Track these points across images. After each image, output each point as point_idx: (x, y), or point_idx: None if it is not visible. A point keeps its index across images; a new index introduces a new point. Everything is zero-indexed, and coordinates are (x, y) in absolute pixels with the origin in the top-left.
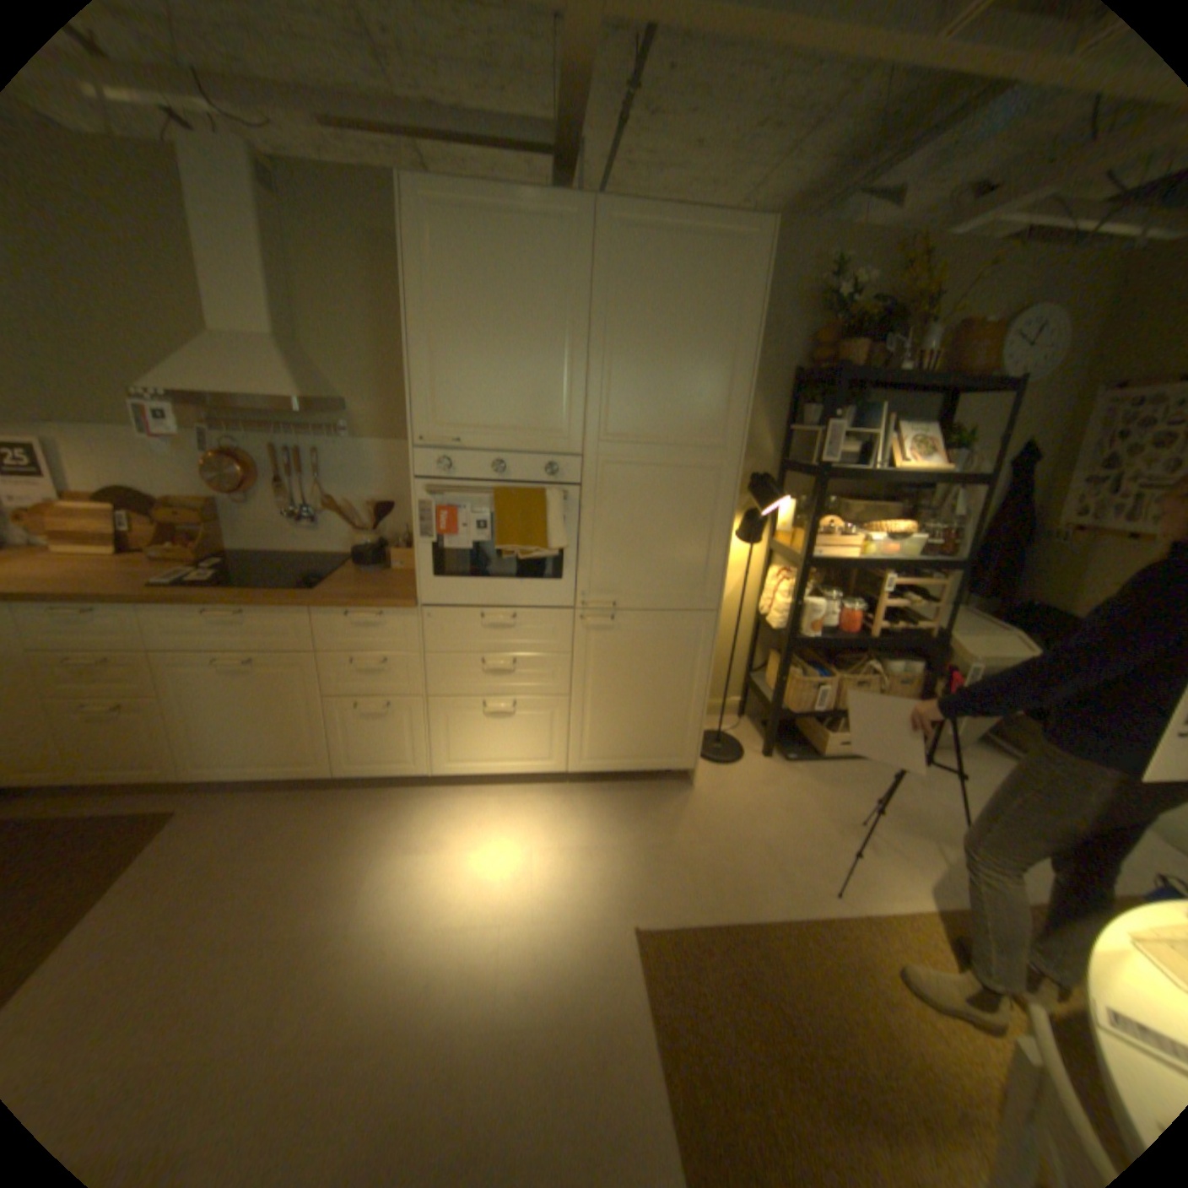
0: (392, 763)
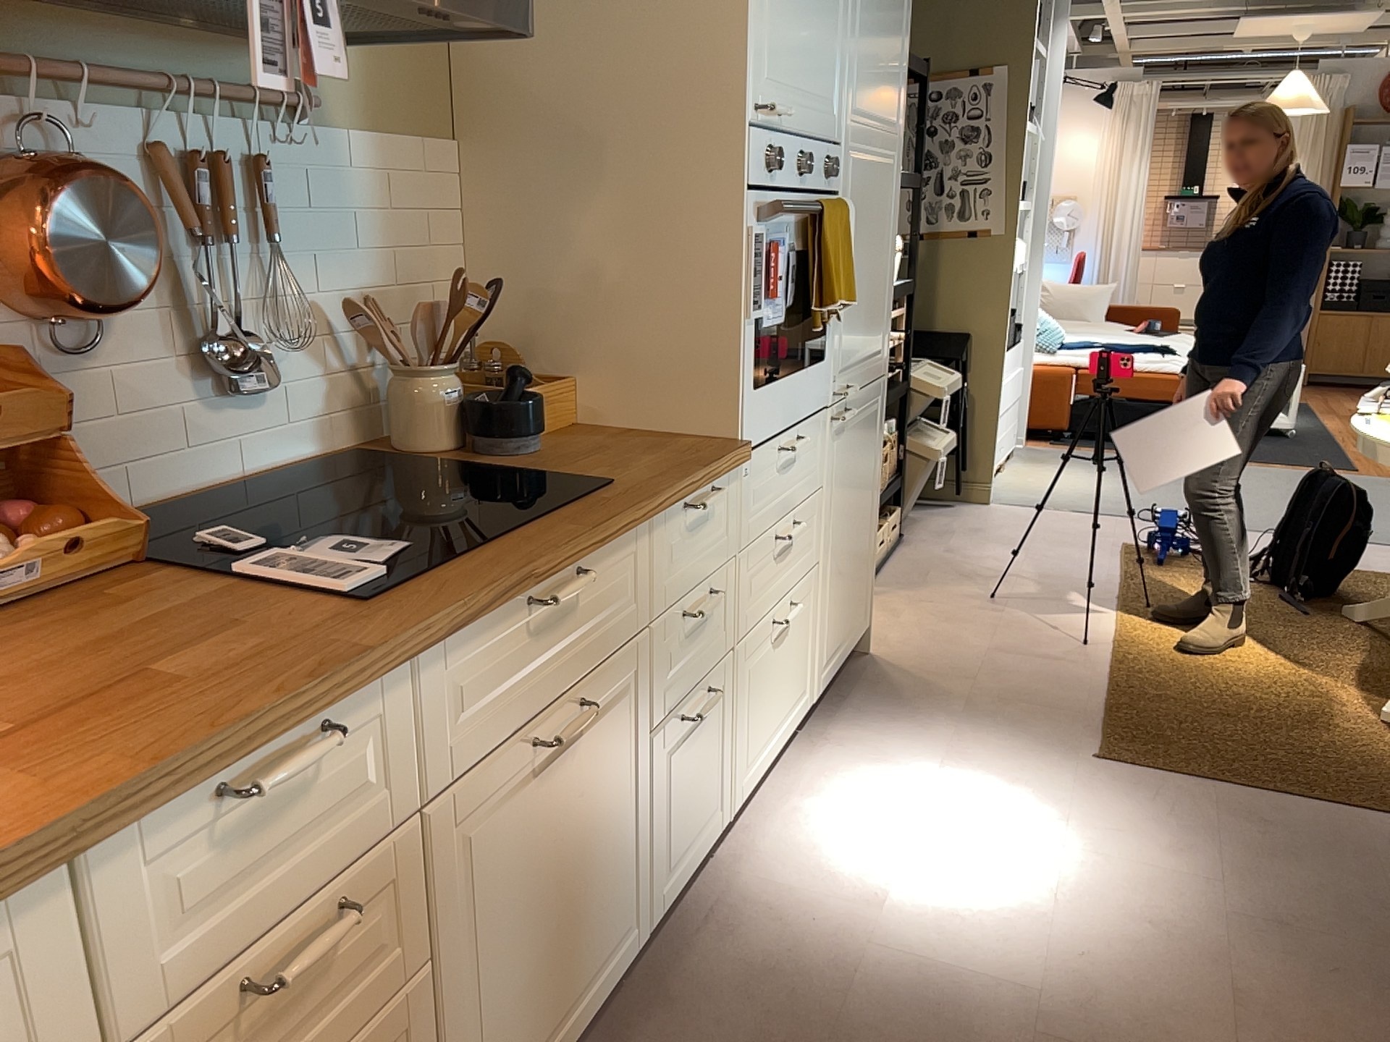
0: (703, 824)
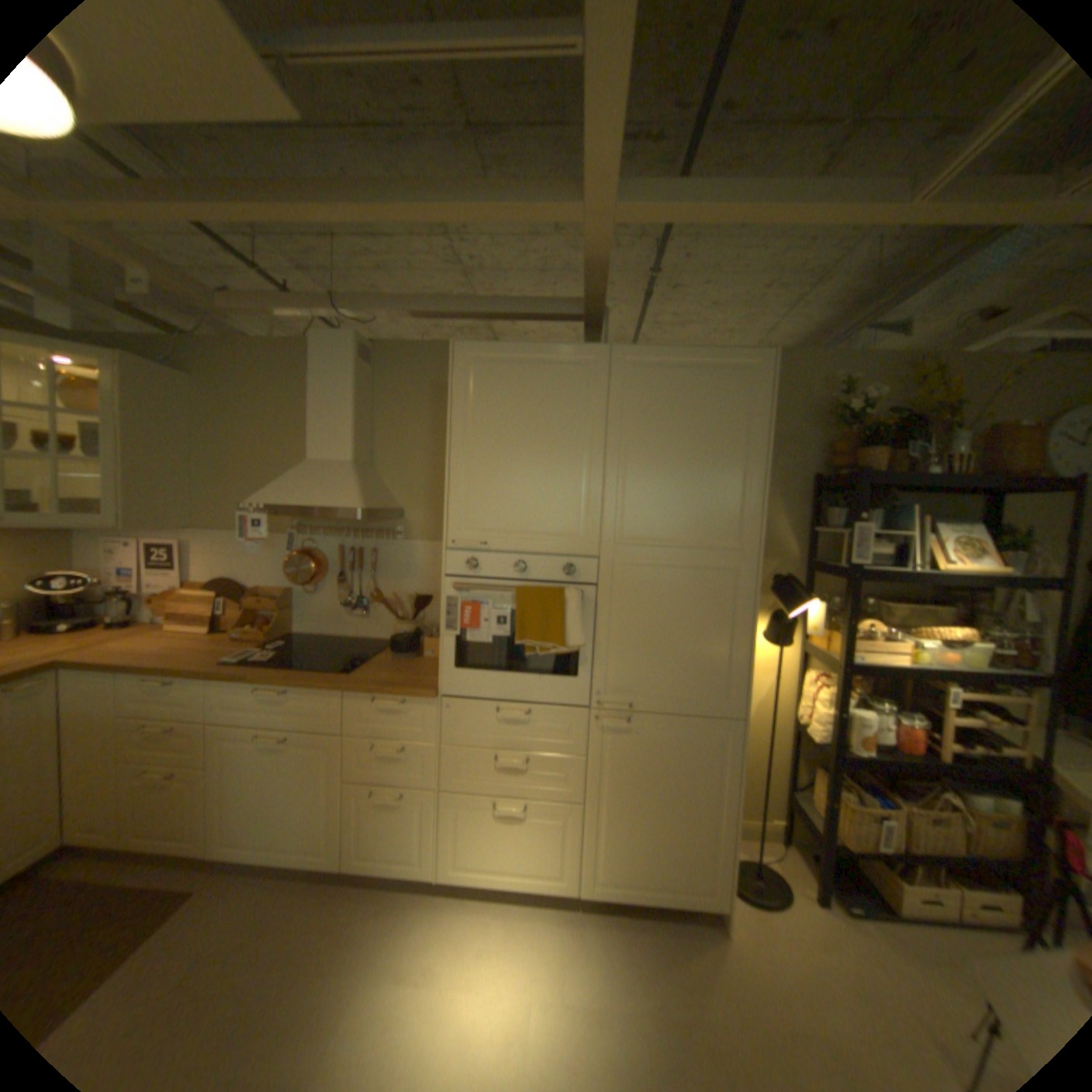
0: (399, 862)
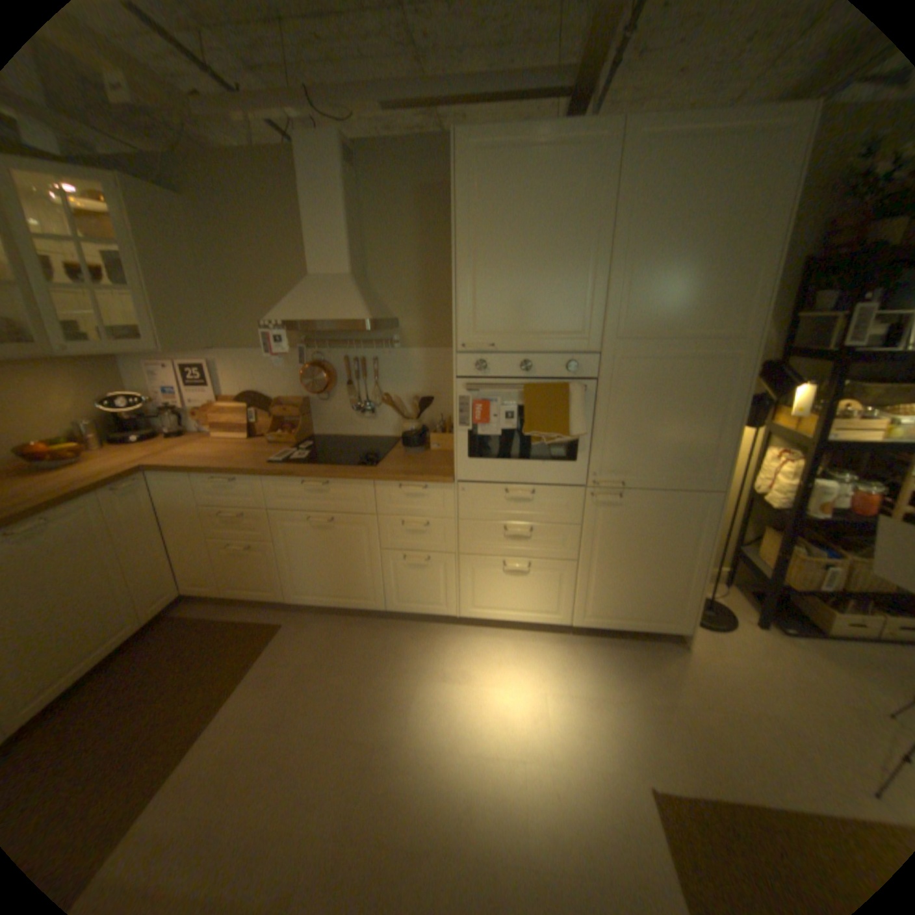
0: (430, 604)
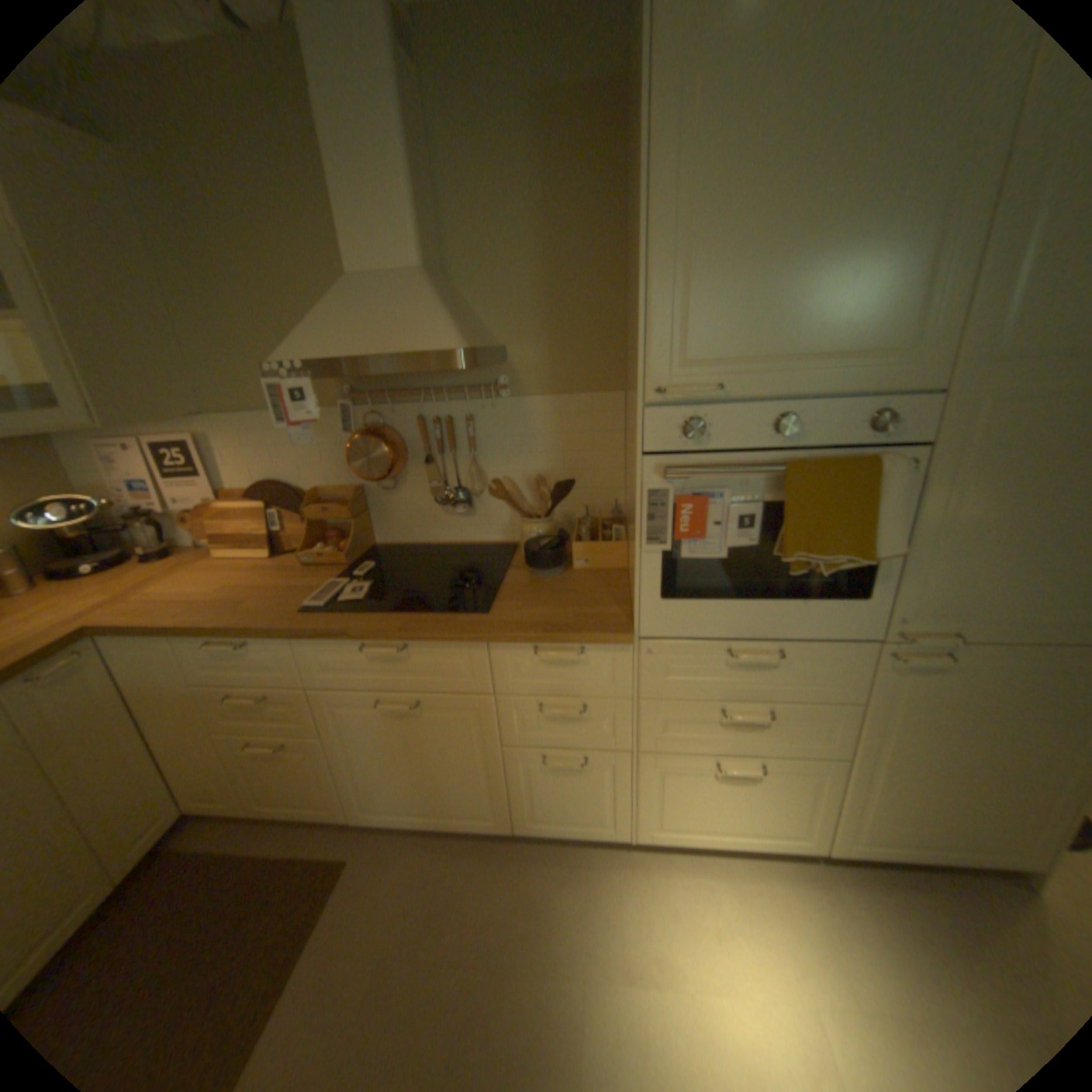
0: (588, 825)
